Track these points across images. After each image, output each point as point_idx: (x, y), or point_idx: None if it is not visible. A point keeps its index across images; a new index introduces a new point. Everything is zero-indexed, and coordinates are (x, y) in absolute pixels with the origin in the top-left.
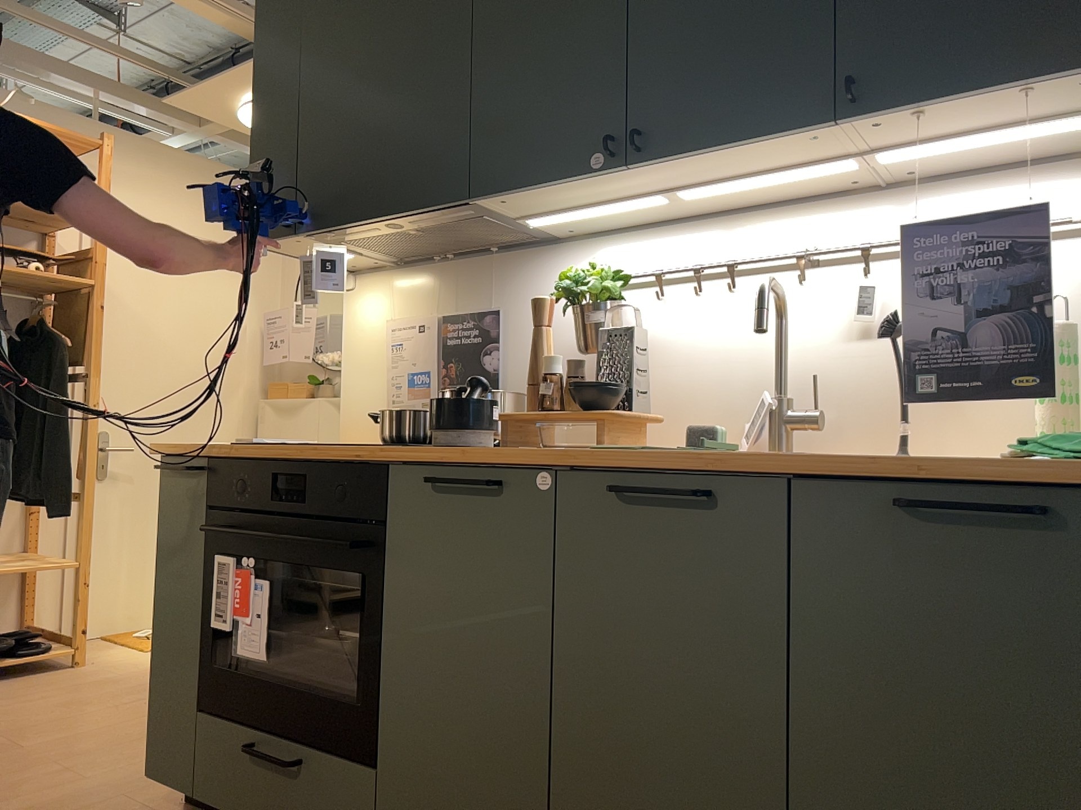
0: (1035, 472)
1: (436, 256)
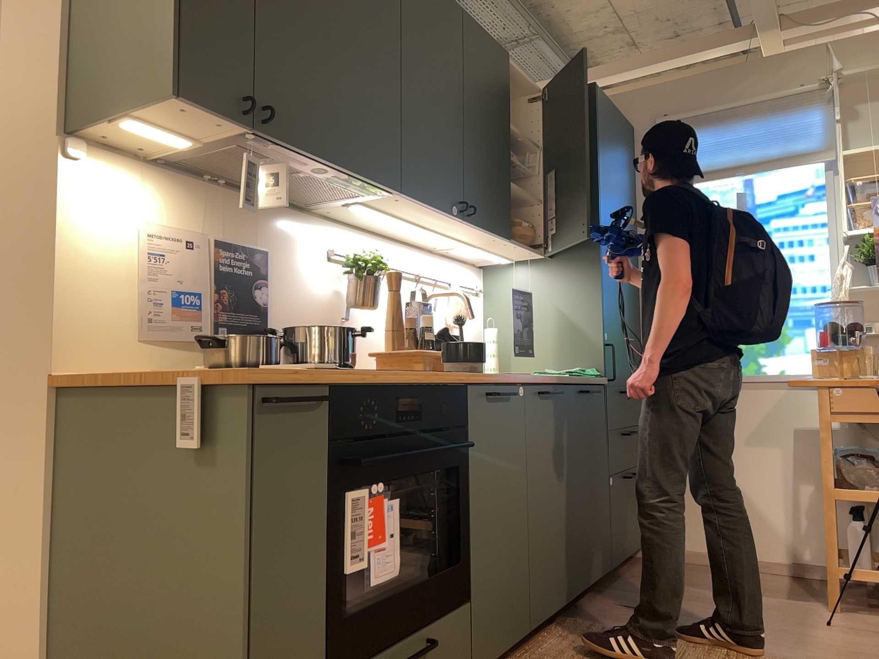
0: (592, 380)
1: (211, 176)
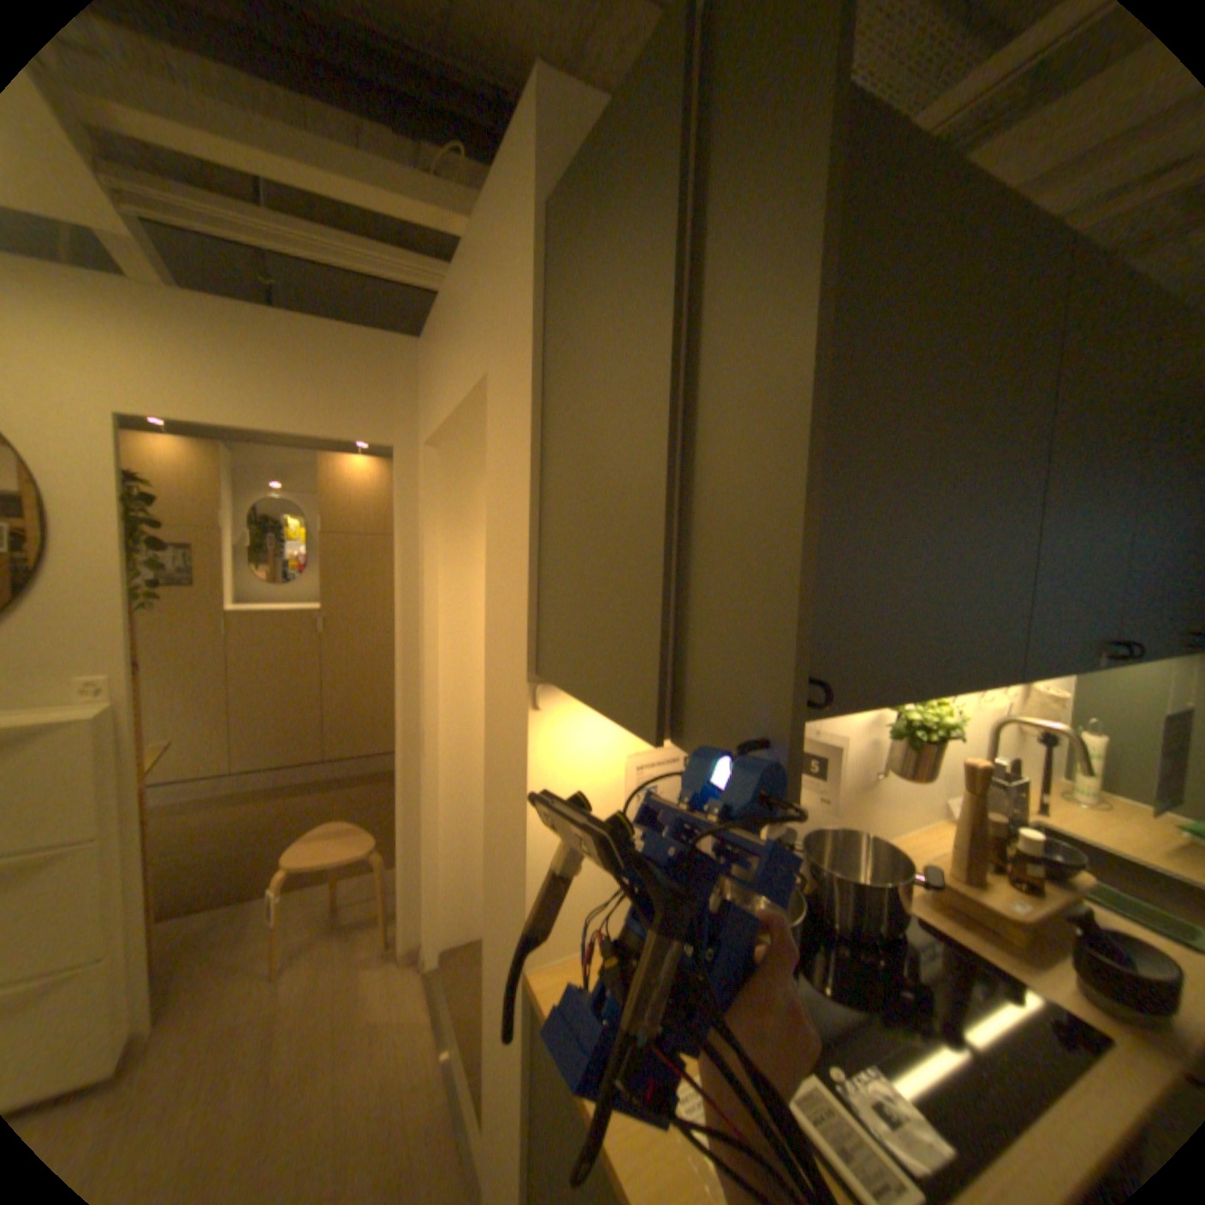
0: None
1: None
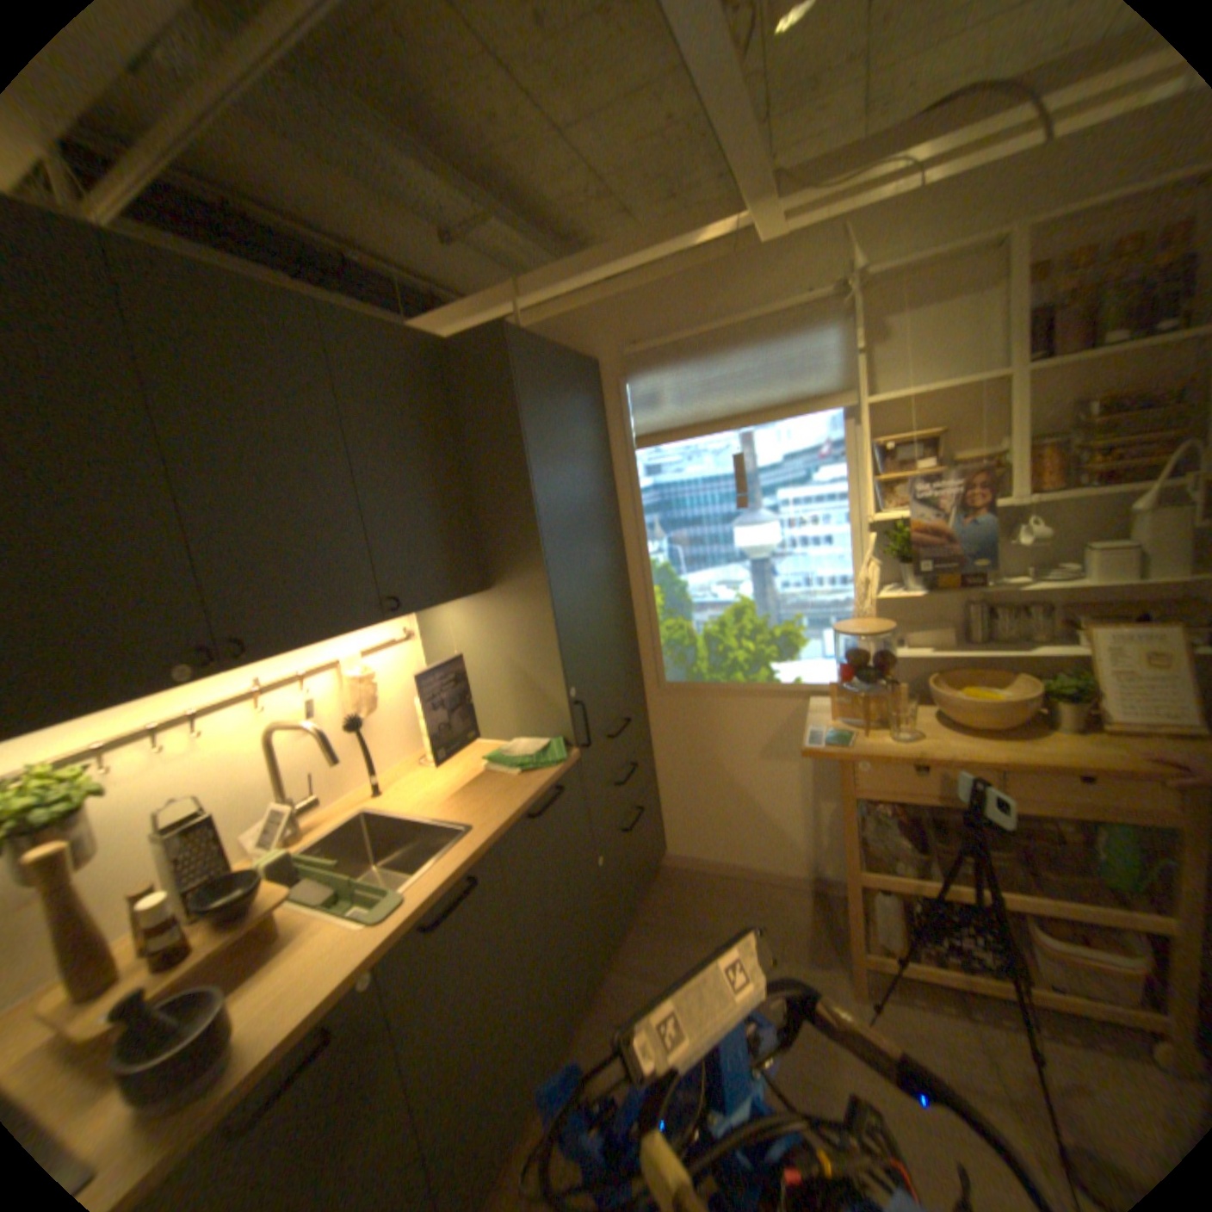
0: (549, 777)
1: None
